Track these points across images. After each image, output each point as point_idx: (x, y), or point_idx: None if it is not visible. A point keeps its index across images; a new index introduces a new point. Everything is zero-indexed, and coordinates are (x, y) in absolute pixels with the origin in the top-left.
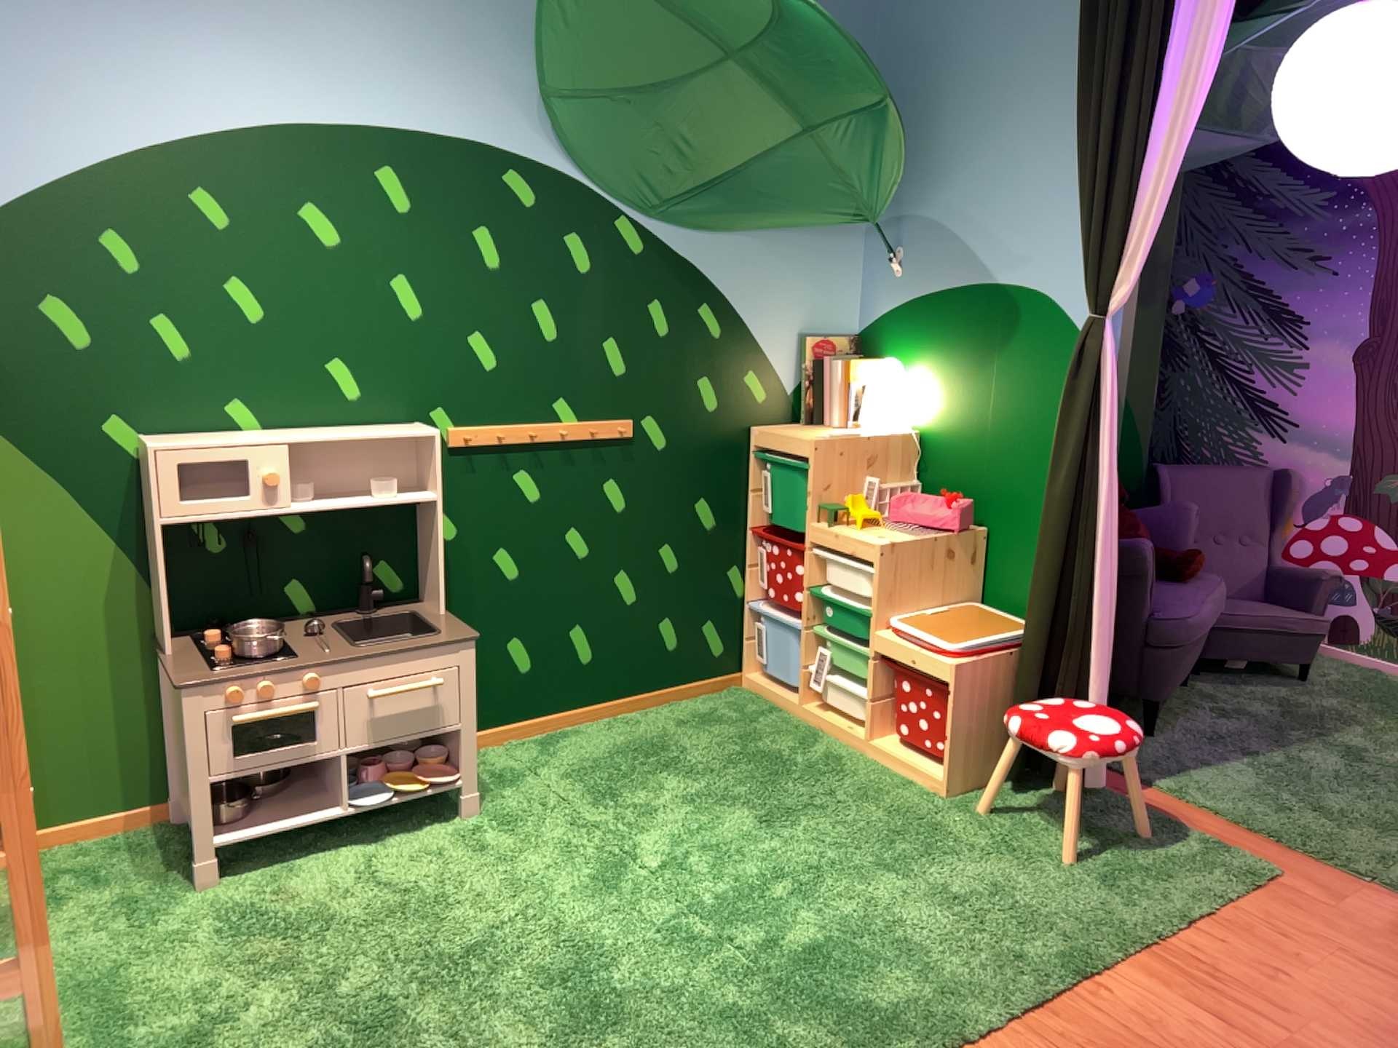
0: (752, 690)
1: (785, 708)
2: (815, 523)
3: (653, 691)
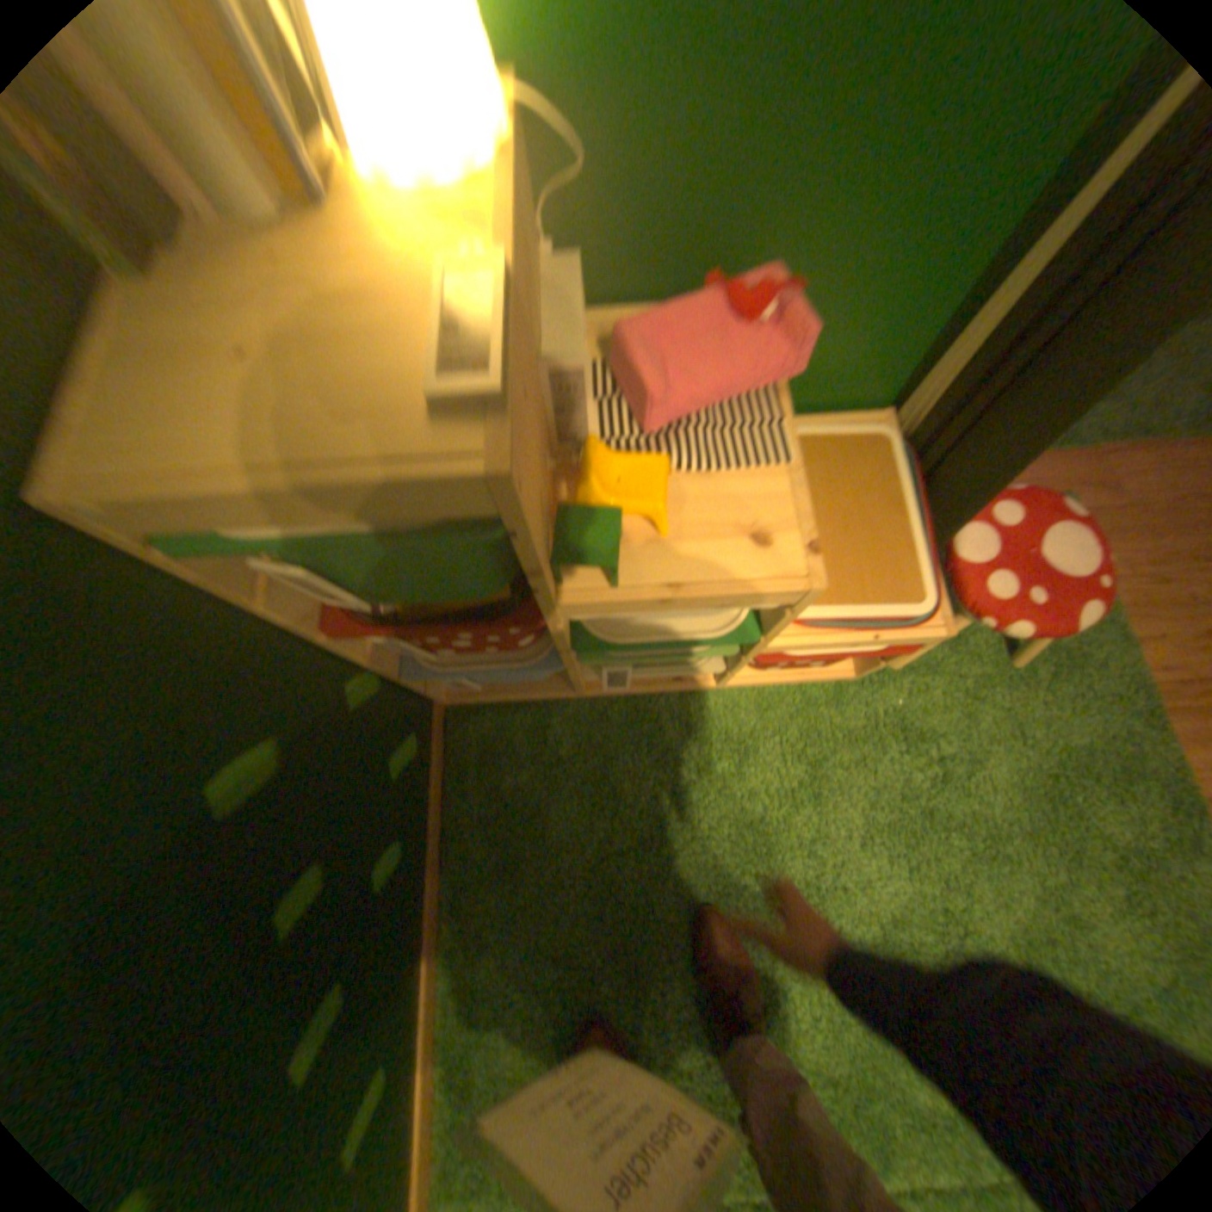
0: (466, 702)
1: (545, 695)
2: (564, 594)
3: (423, 881)
